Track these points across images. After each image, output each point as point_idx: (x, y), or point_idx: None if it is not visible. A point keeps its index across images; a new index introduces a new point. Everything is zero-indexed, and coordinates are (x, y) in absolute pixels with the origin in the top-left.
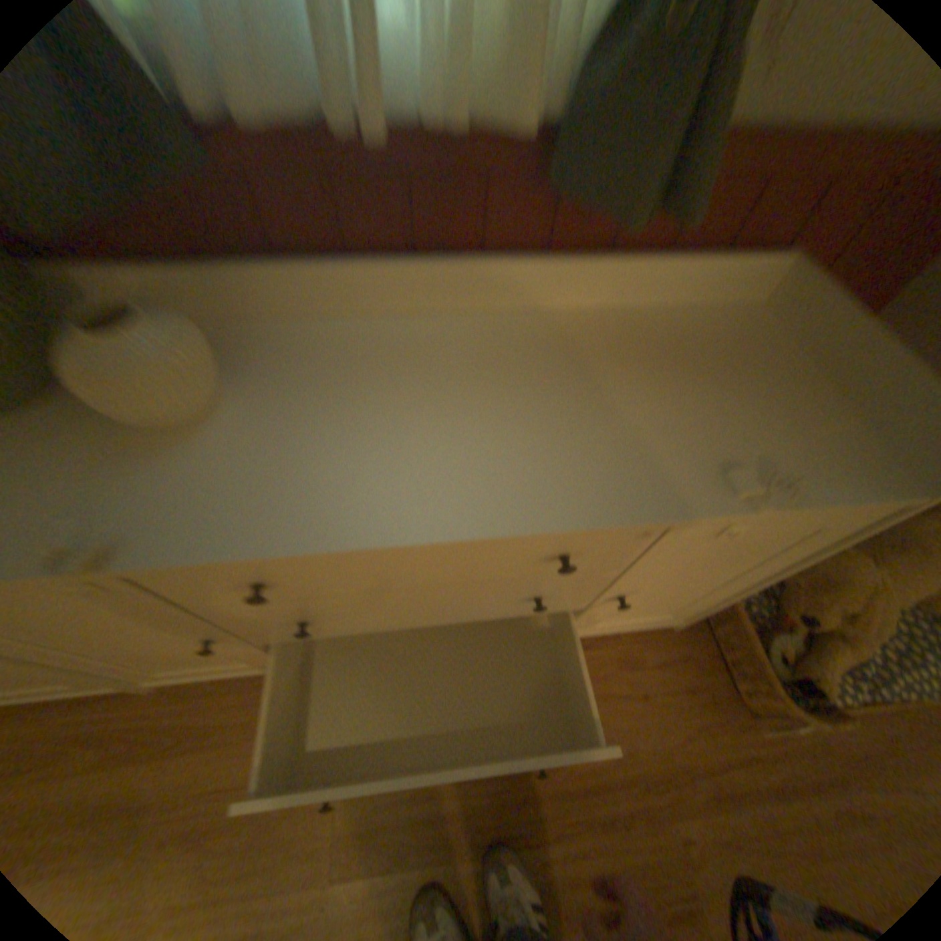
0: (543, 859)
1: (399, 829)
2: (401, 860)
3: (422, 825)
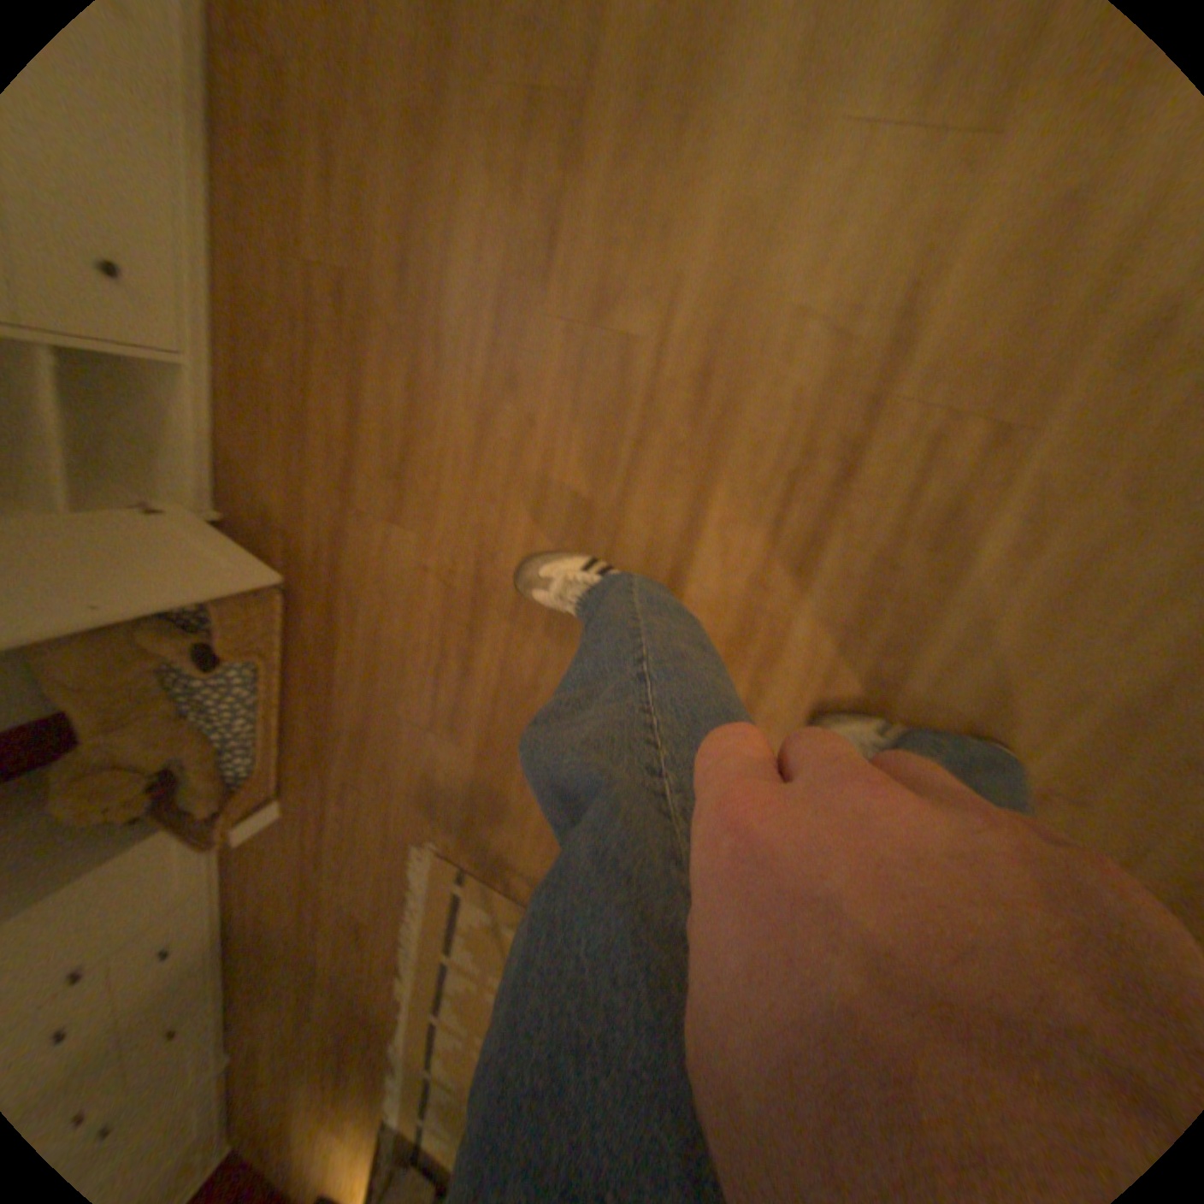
0: (313, 966)
1: (290, 1010)
2: (301, 1017)
3: (290, 1001)
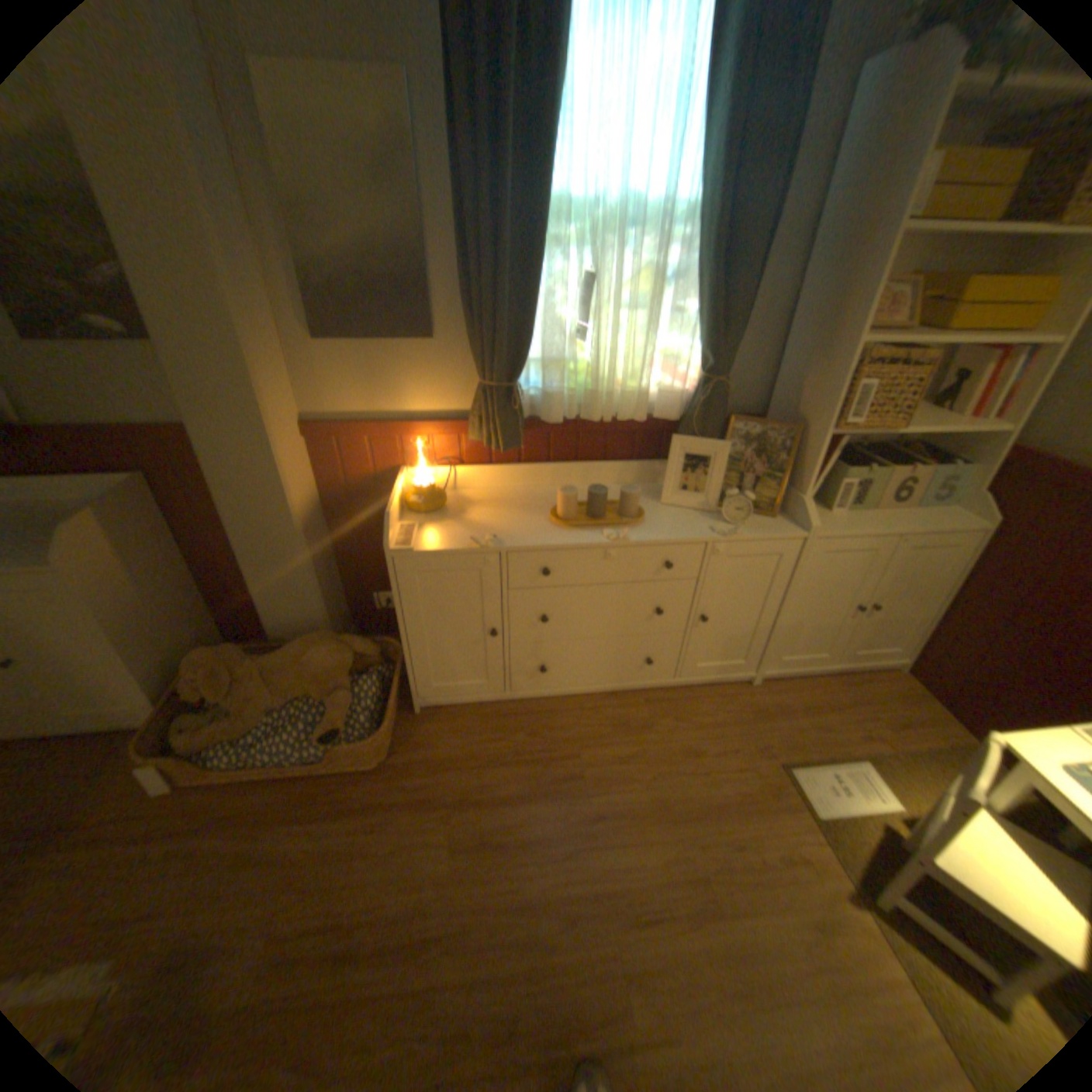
0: None
1: None
2: None
3: None
